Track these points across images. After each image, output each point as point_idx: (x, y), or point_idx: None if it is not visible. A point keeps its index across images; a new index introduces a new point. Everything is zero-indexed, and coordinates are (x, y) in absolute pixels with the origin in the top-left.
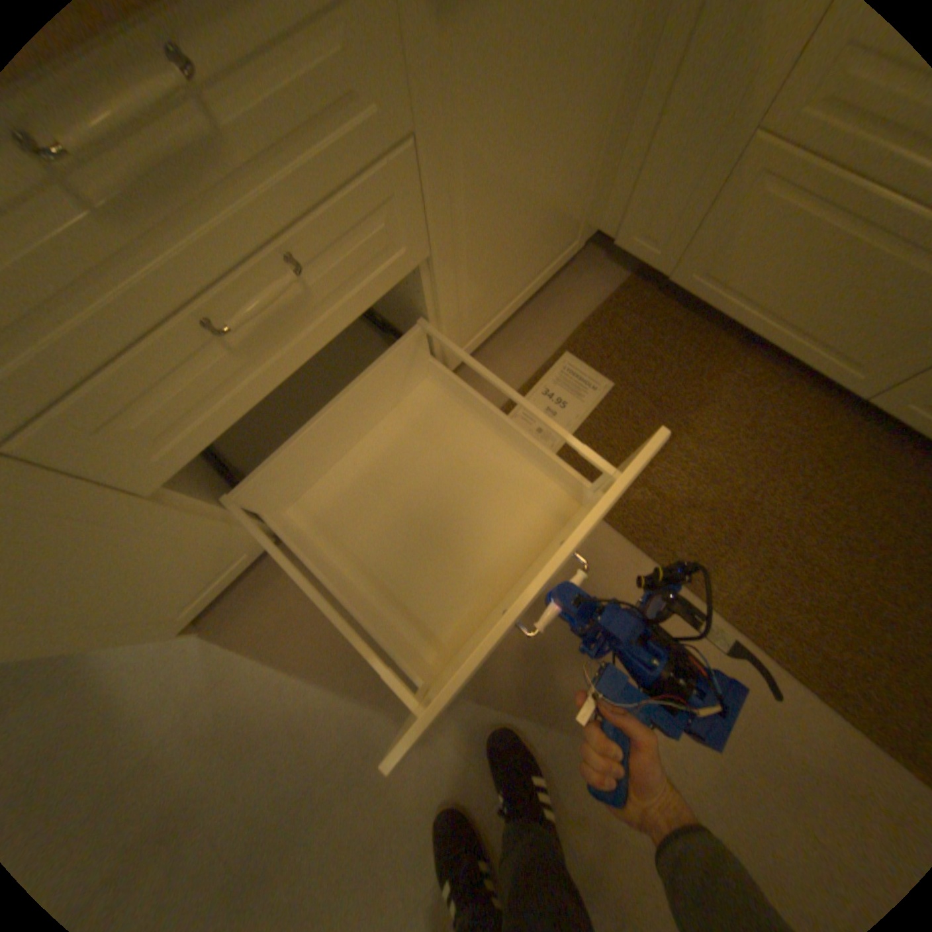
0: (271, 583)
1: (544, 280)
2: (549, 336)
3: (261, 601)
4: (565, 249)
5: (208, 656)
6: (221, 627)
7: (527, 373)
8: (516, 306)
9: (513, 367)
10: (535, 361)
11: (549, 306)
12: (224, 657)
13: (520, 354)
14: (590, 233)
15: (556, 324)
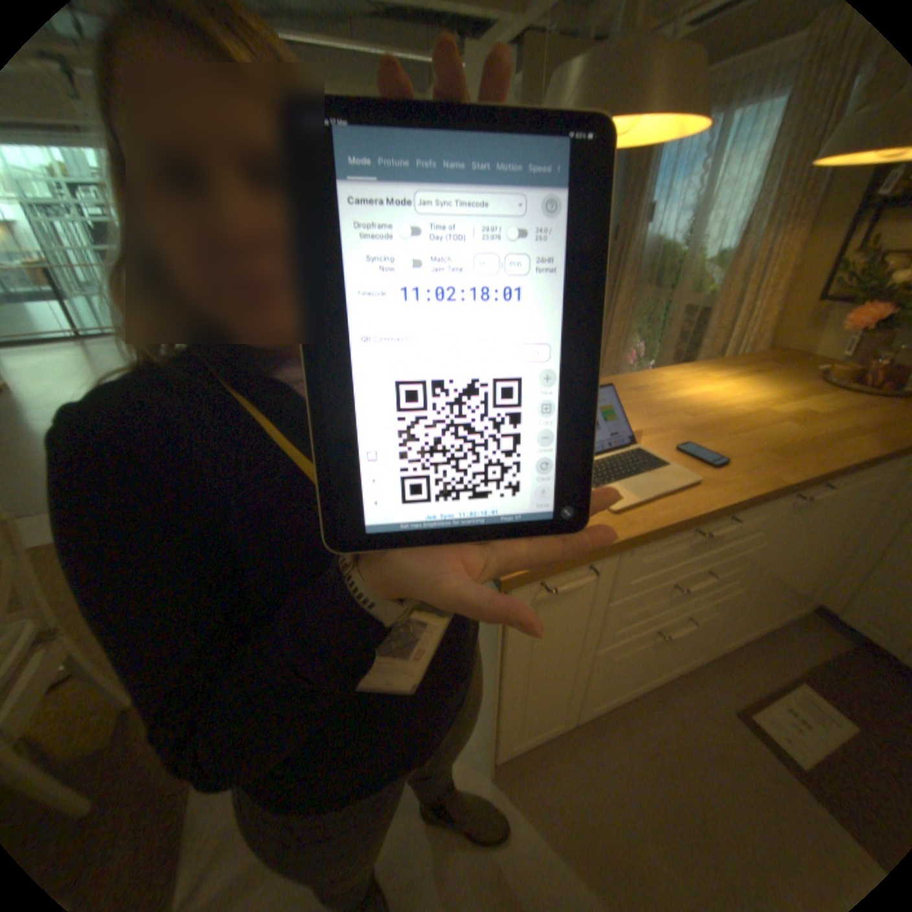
0: (553, 765)
1: (785, 624)
2: (787, 667)
3: (543, 777)
4: (803, 610)
5: (498, 803)
6: (511, 783)
7: (771, 688)
8: (764, 634)
9: (756, 678)
10: (777, 681)
11: (783, 644)
12: (509, 810)
13: (762, 671)
14: (820, 605)
15: (792, 660)
